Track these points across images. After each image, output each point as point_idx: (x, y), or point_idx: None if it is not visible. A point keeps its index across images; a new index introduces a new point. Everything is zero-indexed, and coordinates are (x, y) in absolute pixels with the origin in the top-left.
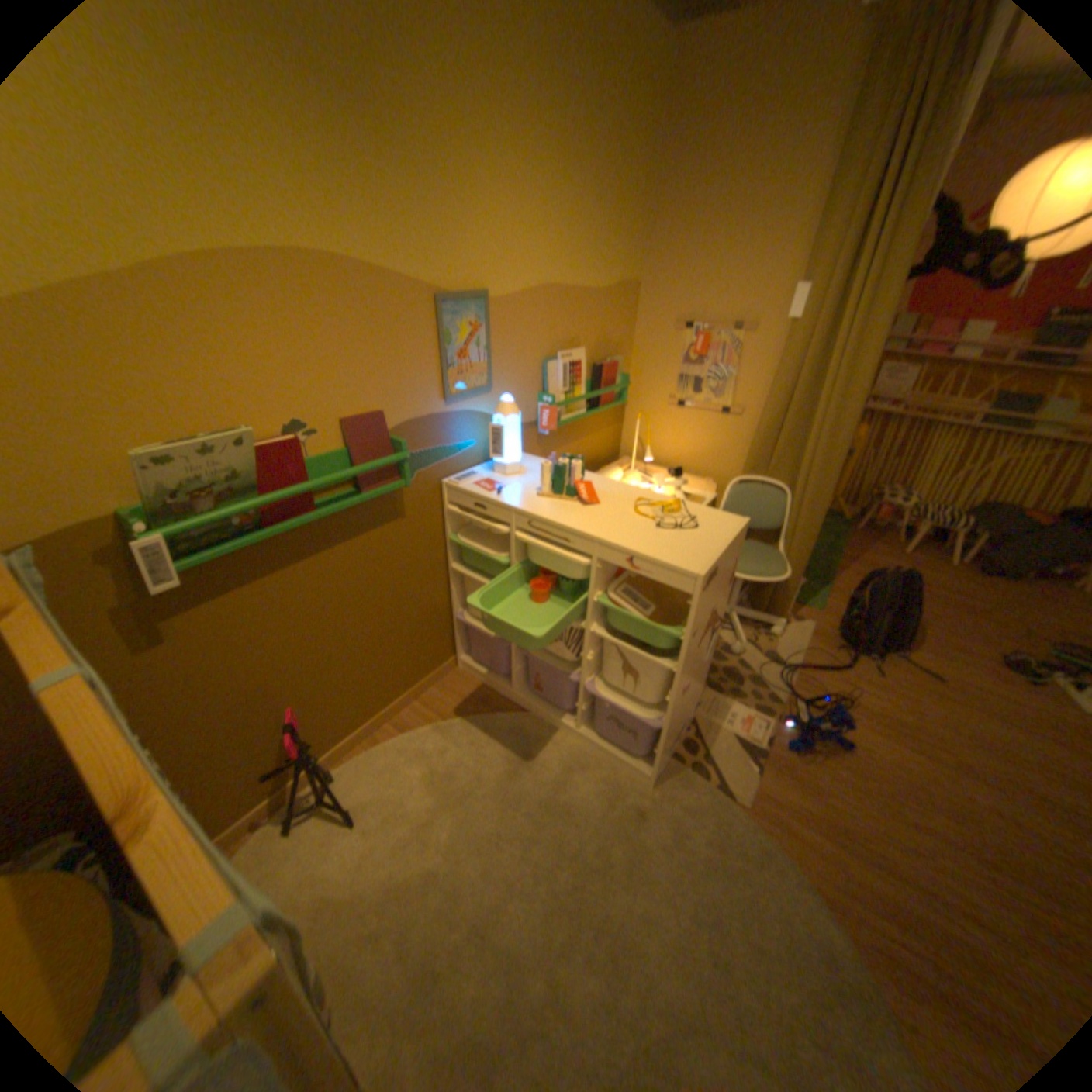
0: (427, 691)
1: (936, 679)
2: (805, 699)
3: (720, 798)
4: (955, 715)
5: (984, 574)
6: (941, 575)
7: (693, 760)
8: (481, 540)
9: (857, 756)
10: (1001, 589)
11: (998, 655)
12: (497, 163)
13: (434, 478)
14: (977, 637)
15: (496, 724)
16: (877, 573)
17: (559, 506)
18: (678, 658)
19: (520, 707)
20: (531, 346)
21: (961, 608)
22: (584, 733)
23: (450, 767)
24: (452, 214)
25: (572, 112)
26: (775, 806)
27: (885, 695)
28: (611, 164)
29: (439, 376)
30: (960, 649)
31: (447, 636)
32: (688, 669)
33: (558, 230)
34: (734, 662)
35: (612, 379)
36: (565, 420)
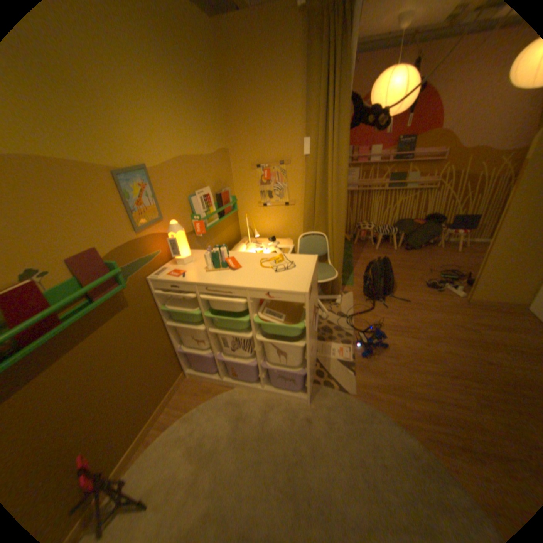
0: (171, 399)
1: (406, 302)
2: (360, 330)
3: (341, 395)
4: (418, 315)
5: (406, 250)
6: (391, 255)
7: (323, 381)
8: (180, 304)
9: (389, 349)
10: (414, 255)
11: (424, 283)
12: (130, 90)
13: (141, 278)
14: (413, 278)
15: (217, 403)
16: (368, 262)
17: (220, 274)
18: (304, 335)
19: (228, 387)
20: (179, 190)
21: (404, 268)
22: (266, 389)
23: (198, 441)
24: (109, 122)
25: (168, 61)
26: (366, 389)
27: (390, 316)
28: (197, 89)
29: (127, 218)
30: (410, 286)
31: (174, 363)
32: (311, 339)
33: (177, 126)
34: (325, 323)
35: (227, 200)
36: (209, 226)
